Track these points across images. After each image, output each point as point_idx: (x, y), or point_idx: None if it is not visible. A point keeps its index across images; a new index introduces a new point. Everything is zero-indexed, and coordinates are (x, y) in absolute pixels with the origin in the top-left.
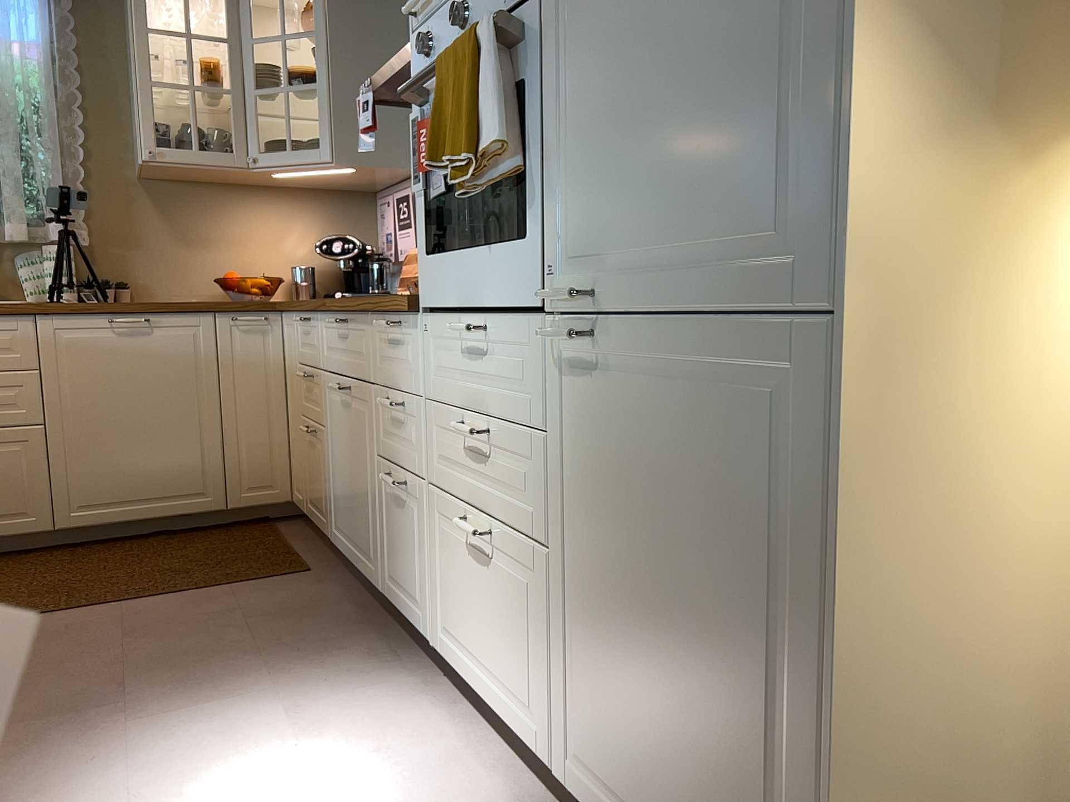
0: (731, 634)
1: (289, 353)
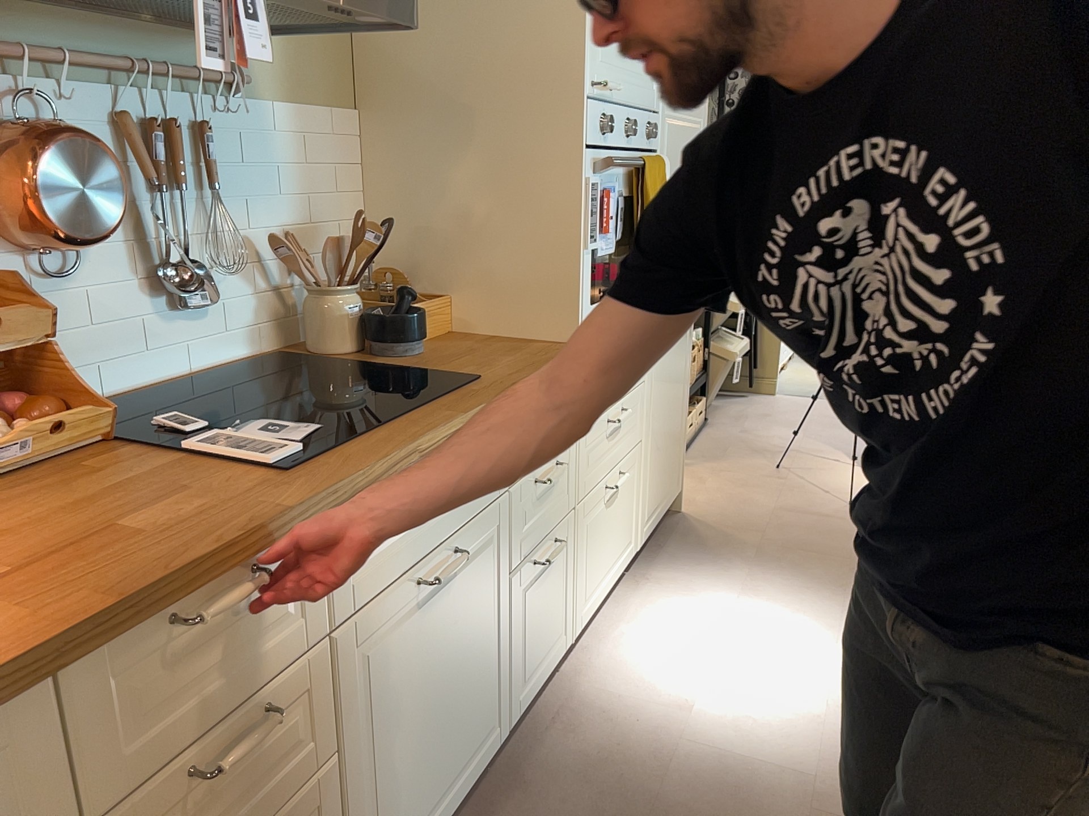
0: (678, 398)
1: None
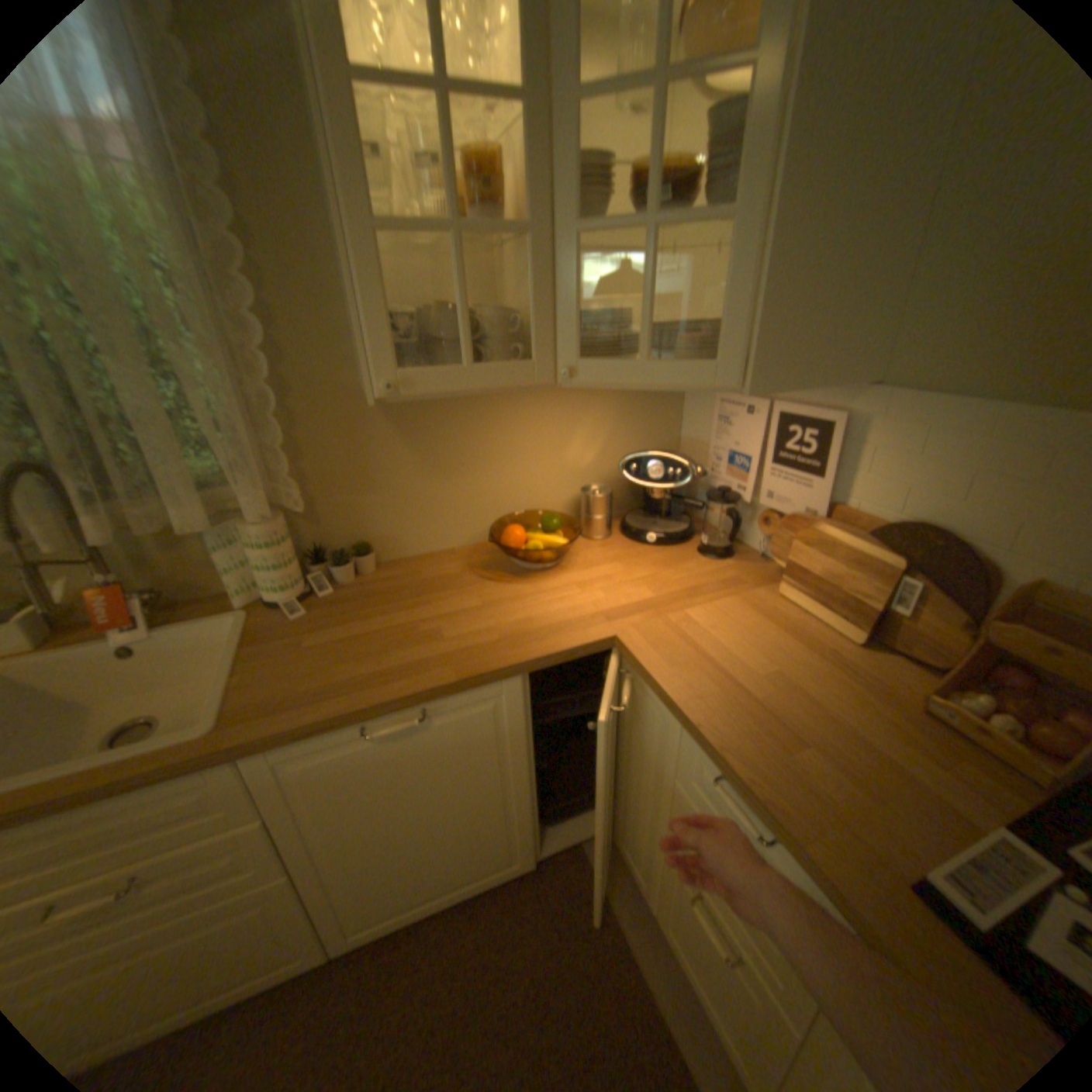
0: None
1: (642, 725)
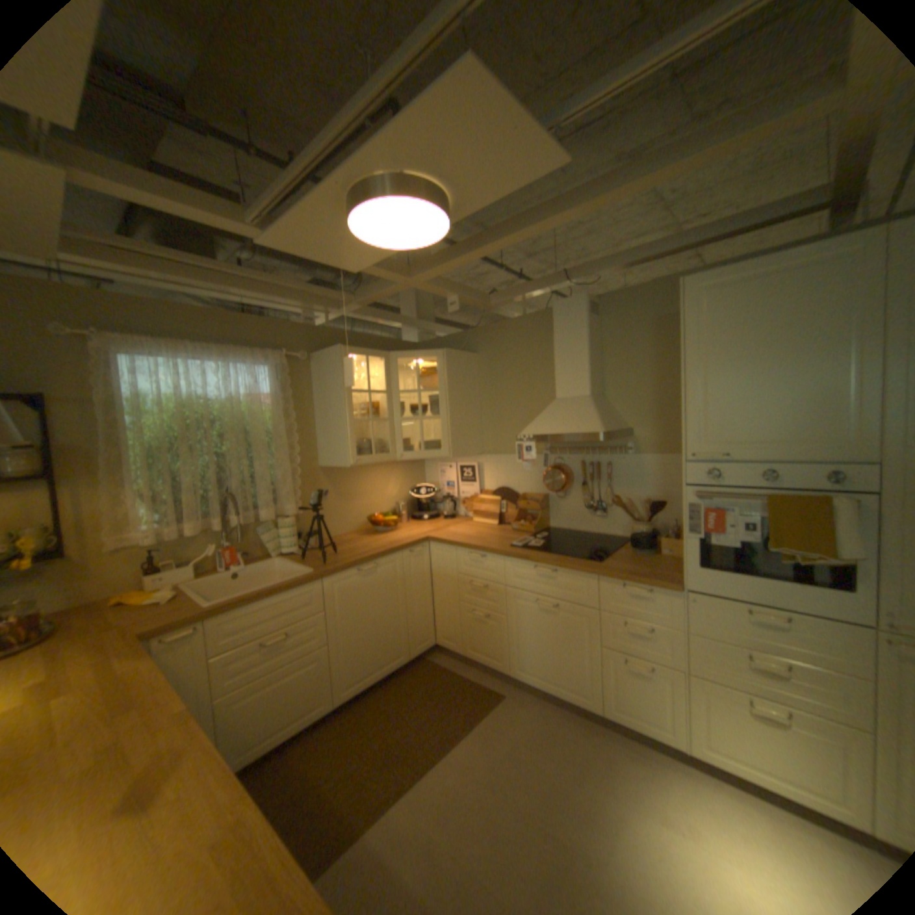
0: None
1: (442, 567)
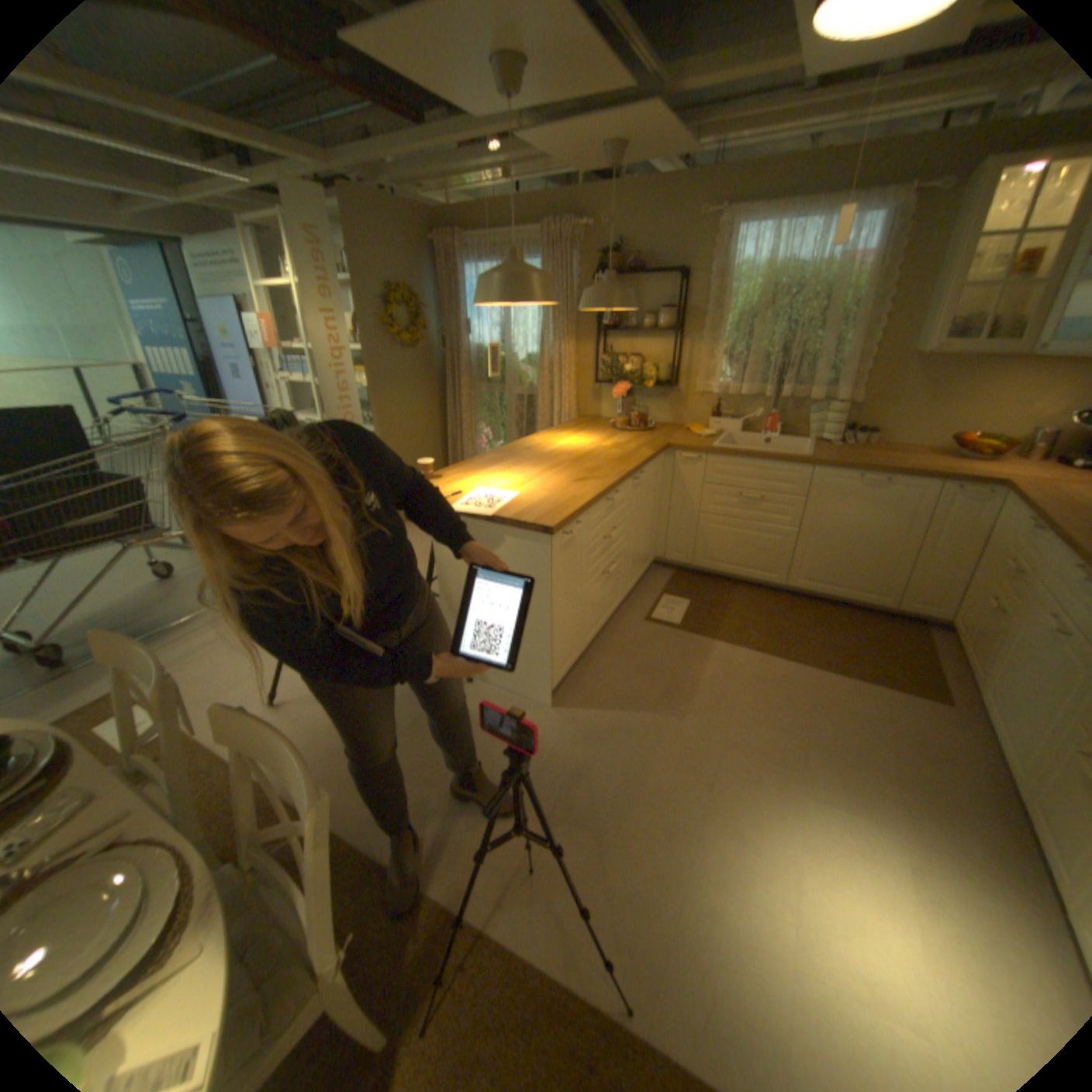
0: None
1: (1002, 527)
